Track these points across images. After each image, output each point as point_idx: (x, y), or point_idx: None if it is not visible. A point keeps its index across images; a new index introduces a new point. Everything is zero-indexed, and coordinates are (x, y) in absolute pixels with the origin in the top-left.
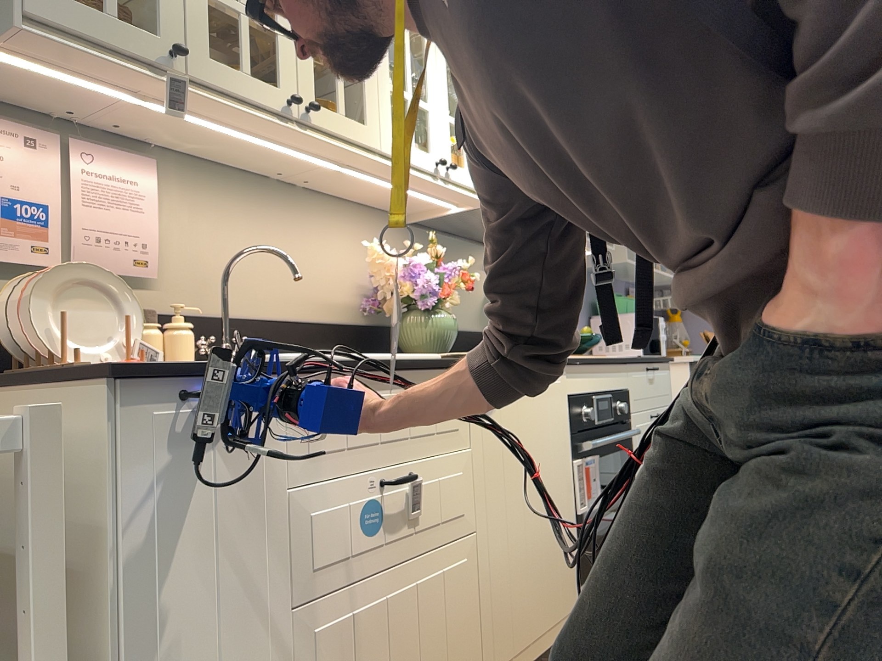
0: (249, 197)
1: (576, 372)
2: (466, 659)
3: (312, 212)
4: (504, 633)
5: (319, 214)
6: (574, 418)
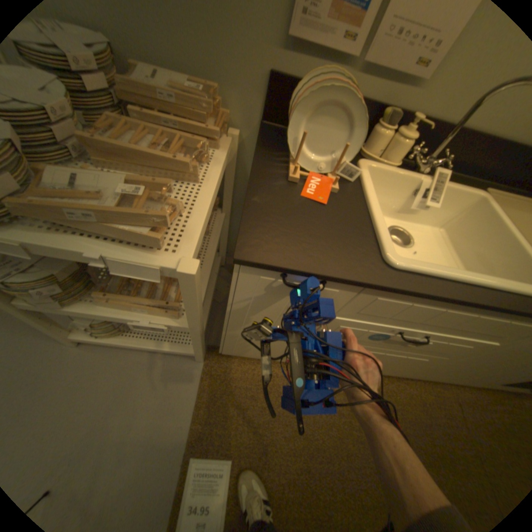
0: None
1: None
2: (391, 371)
3: None
4: (424, 375)
5: None
6: None
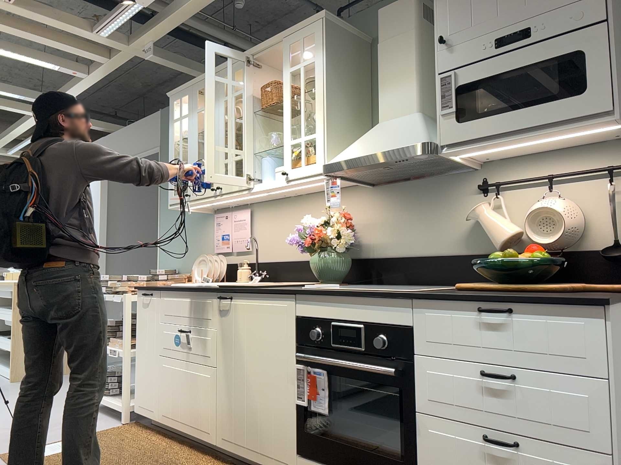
0: (282, 208)
1: (306, 300)
2: (207, 418)
3: (308, 204)
4: (227, 425)
5: (313, 204)
6: (301, 334)
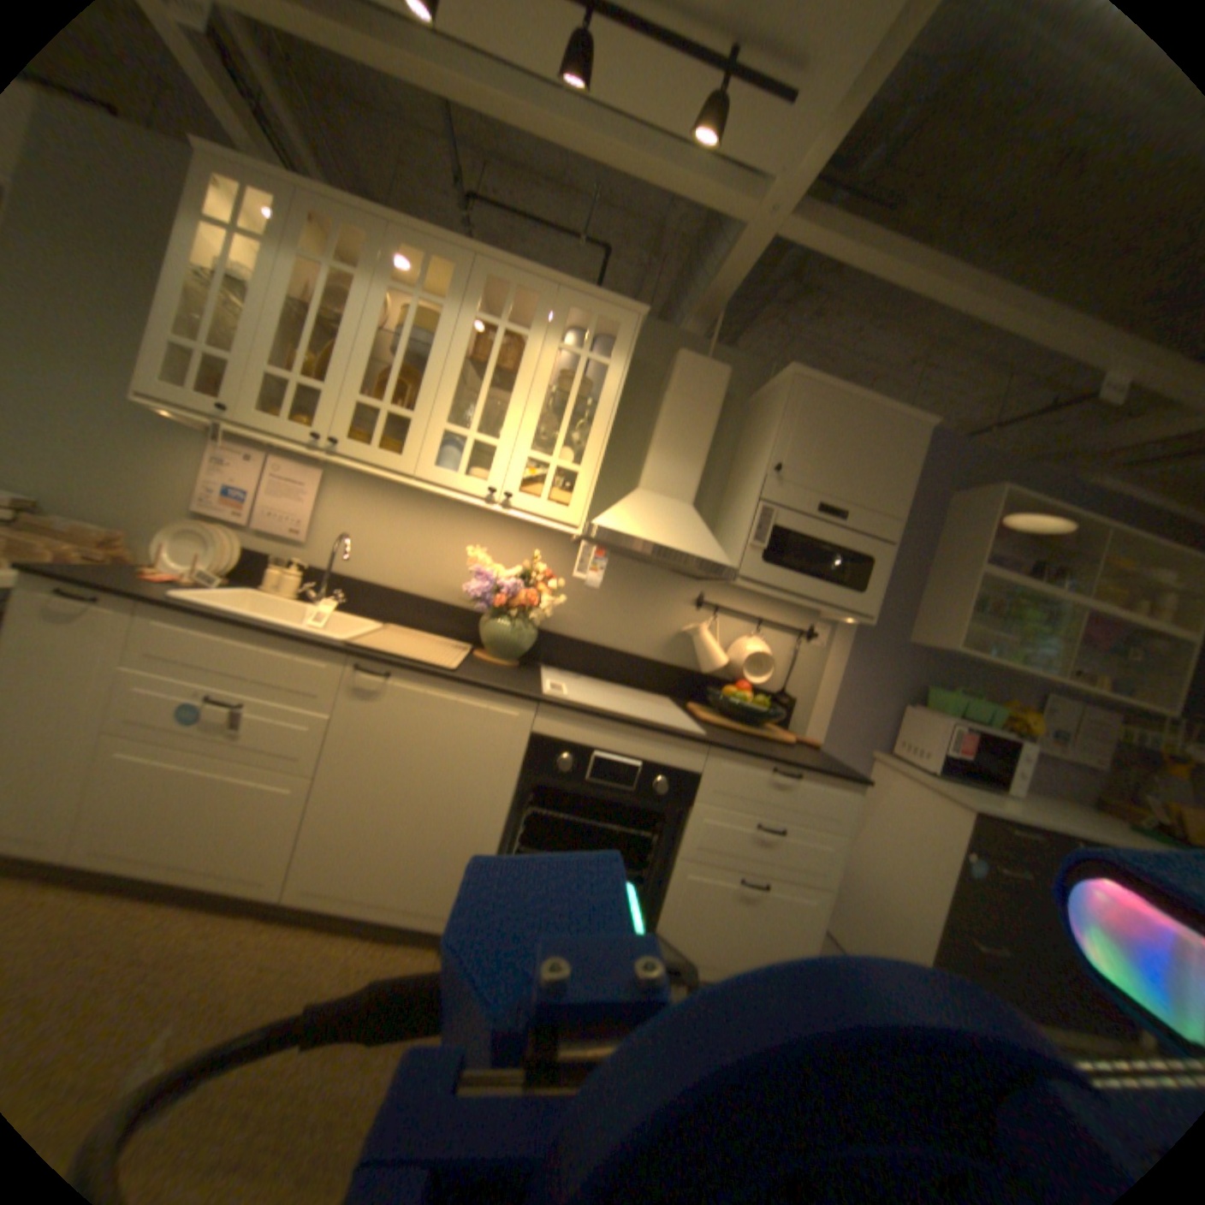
0: (397, 504)
1: (556, 717)
2: (259, 864)
3: (456, 522)
4: (320, 875)
5: (464, 524)
6: (532, 758)
